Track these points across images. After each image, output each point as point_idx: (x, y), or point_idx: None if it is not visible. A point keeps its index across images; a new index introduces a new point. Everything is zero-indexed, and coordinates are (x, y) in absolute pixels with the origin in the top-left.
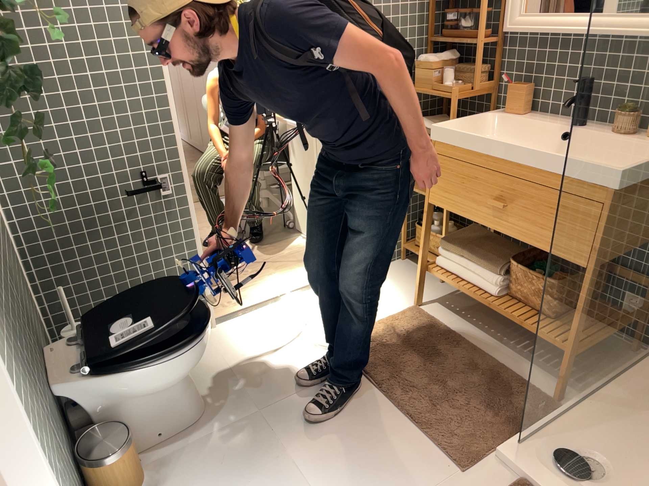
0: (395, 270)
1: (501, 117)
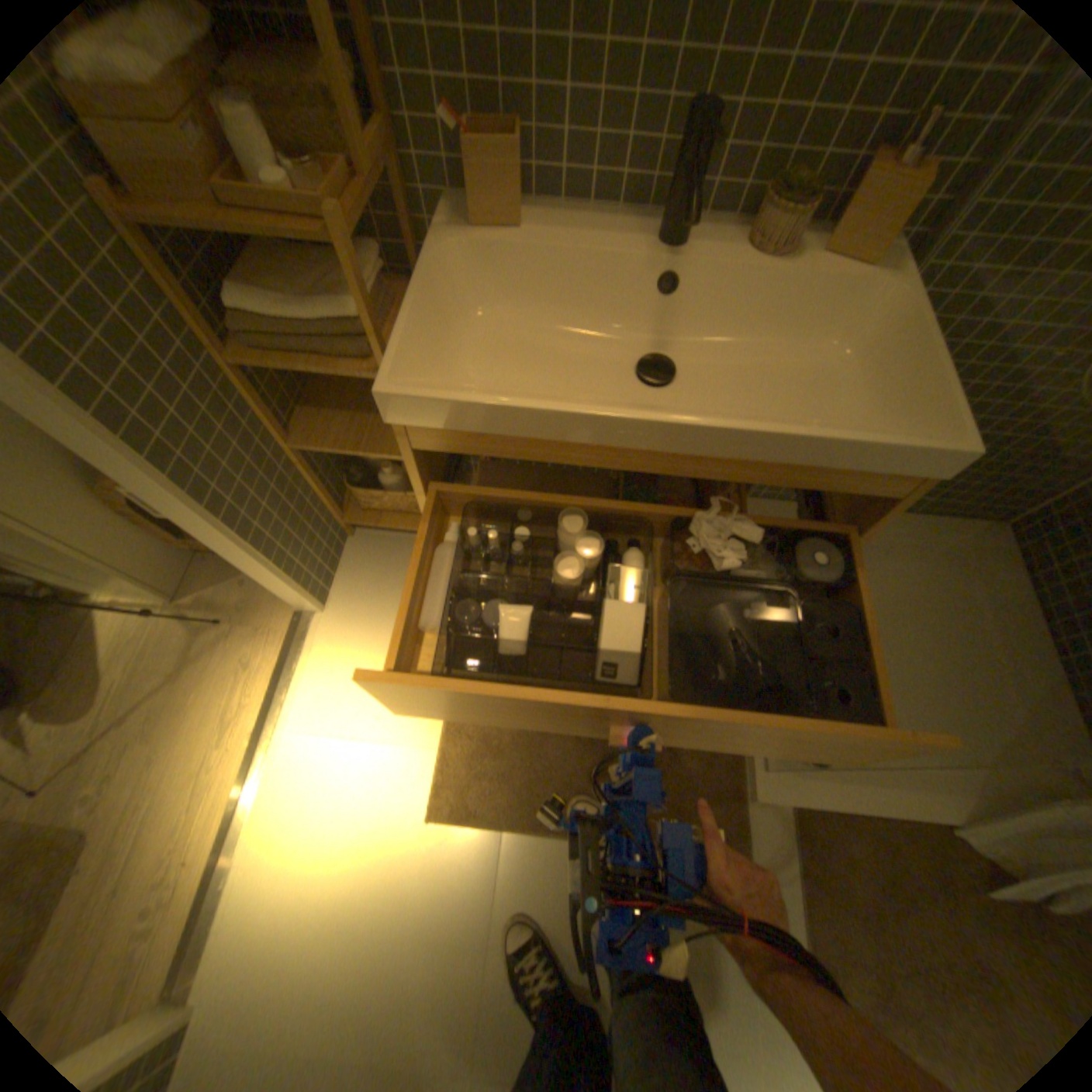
0: (358, 569)
1: (461, 235)
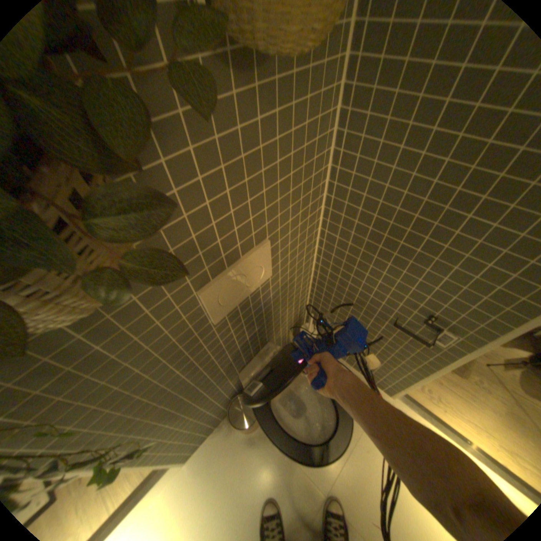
0: None
1: None
